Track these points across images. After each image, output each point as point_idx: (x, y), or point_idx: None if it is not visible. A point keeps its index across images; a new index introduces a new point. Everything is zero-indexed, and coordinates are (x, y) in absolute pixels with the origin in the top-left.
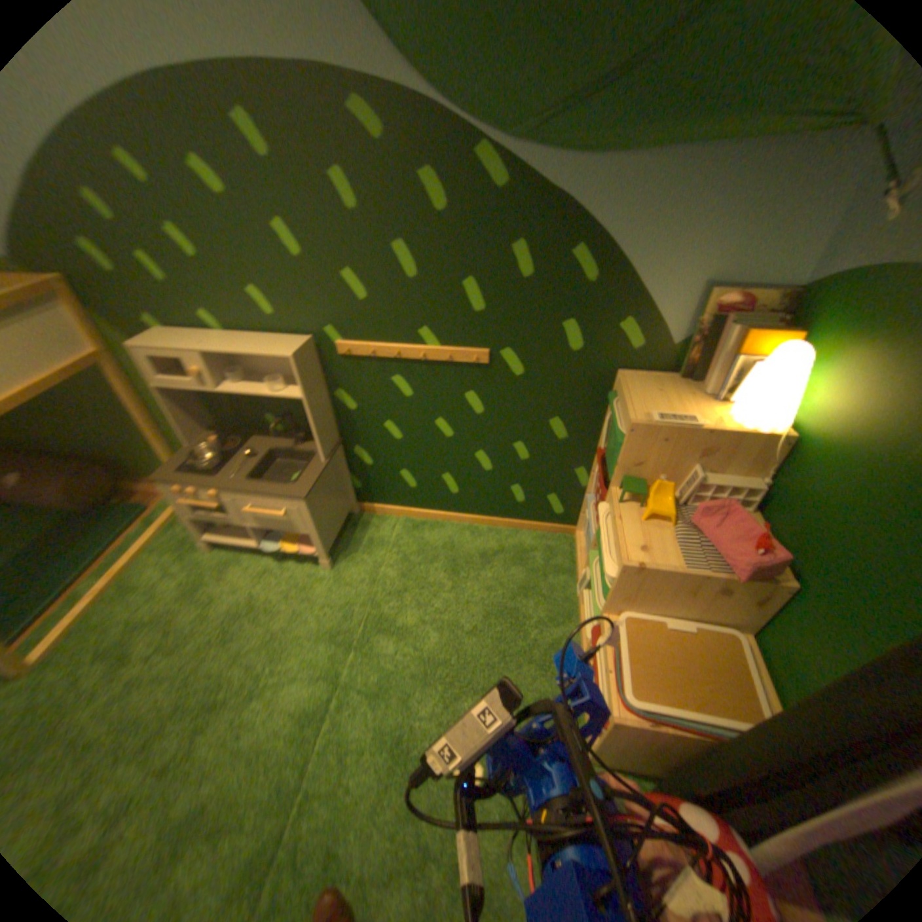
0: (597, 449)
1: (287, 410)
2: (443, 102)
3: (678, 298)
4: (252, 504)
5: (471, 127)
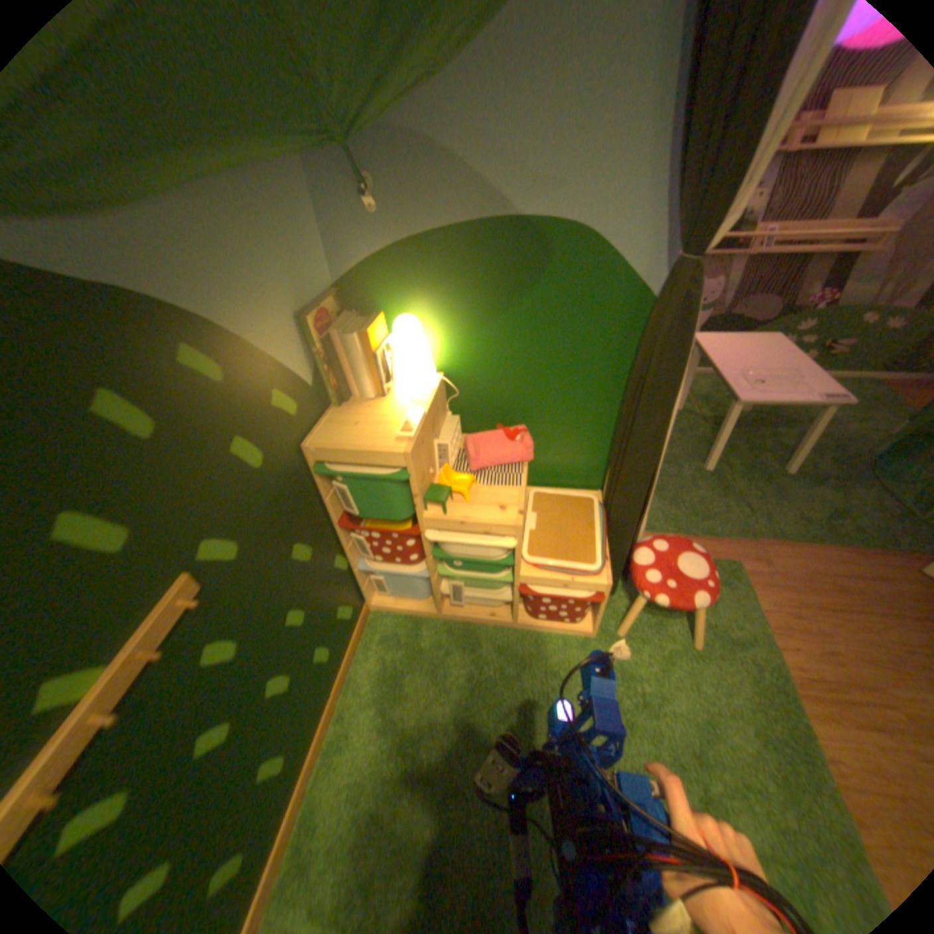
0: (333, 525)
1: None
2: None
3: (289, 341)
4: None
5: None
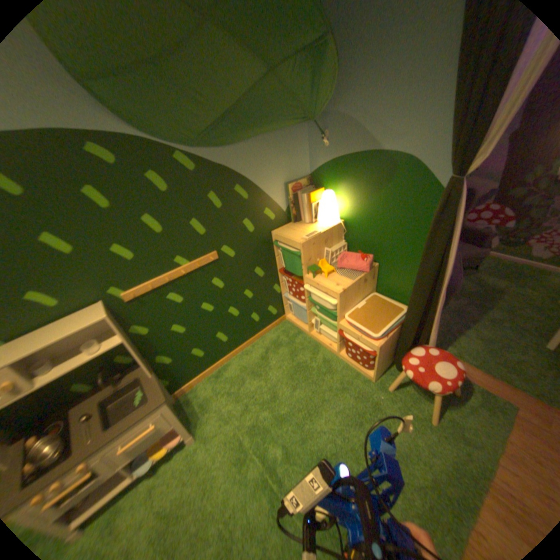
0: (277, 271)
1: (91, 369)
2: (148, 136)
3: (278, 193)
4: (121, 443)
5: (168, 146)
